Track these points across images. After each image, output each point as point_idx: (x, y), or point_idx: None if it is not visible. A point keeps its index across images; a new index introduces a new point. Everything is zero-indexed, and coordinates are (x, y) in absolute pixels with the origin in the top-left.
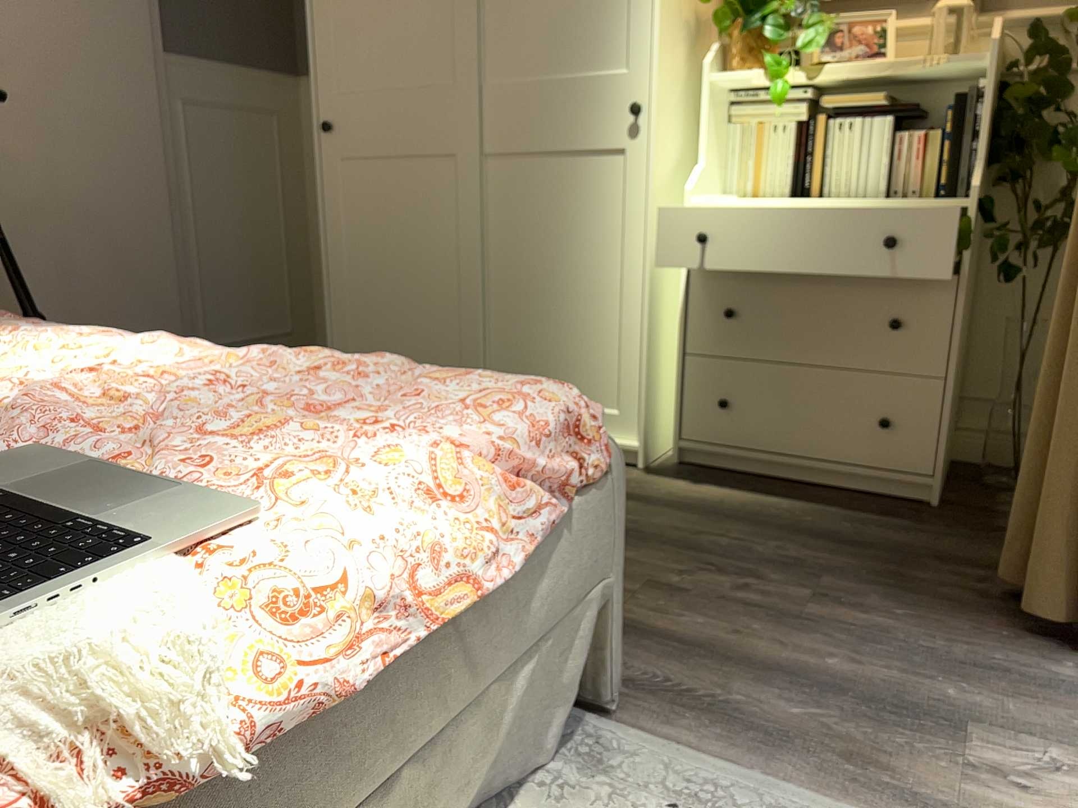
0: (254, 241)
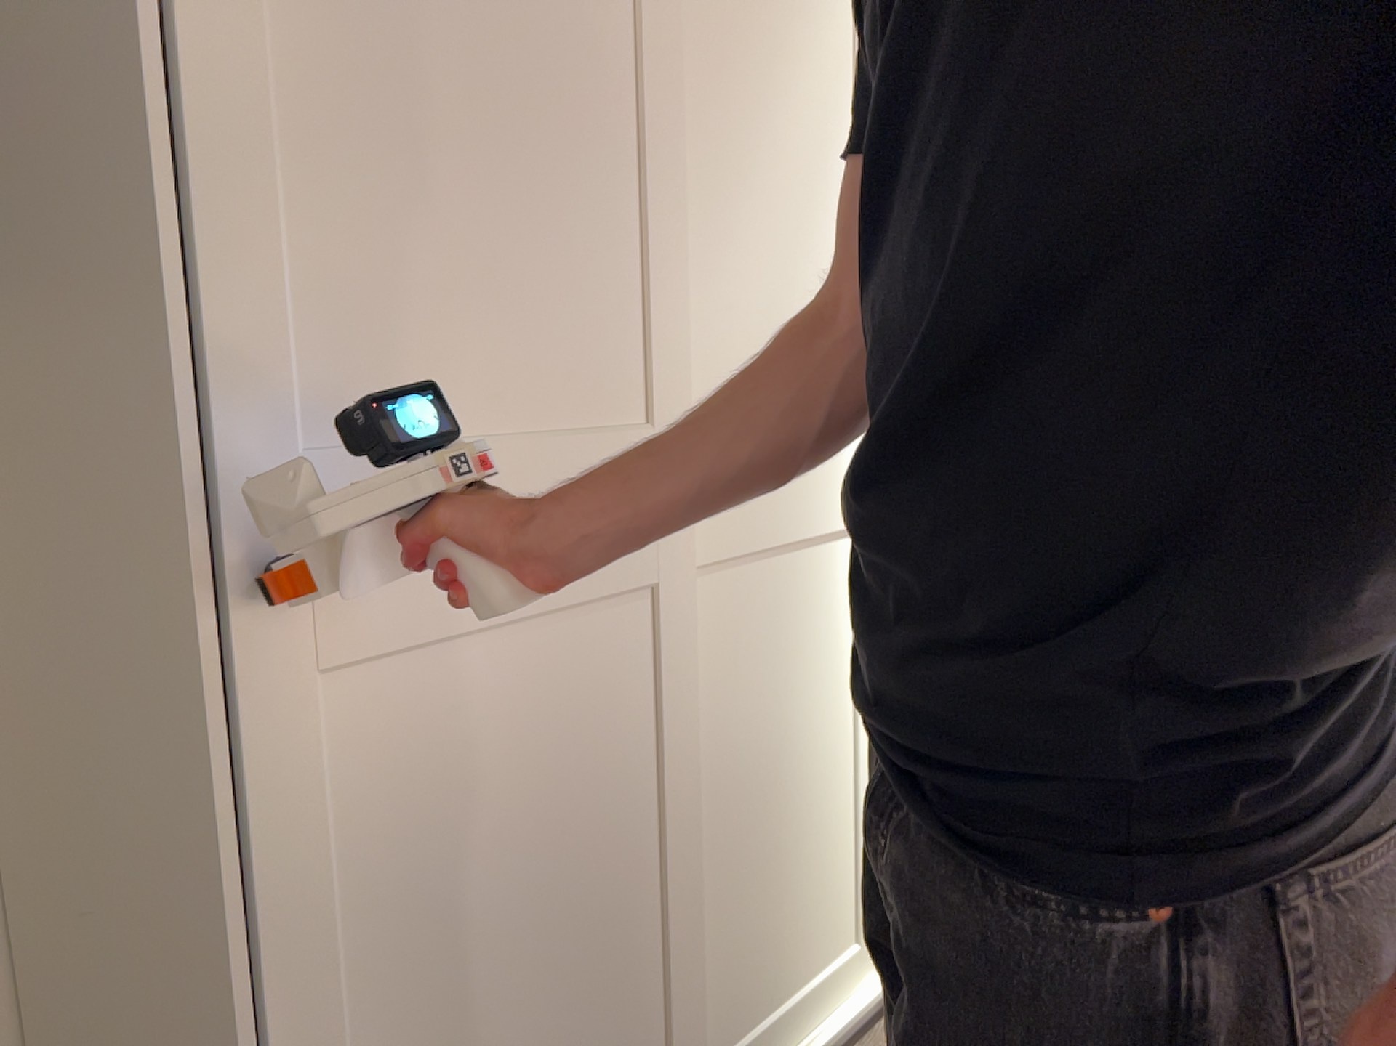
0: None
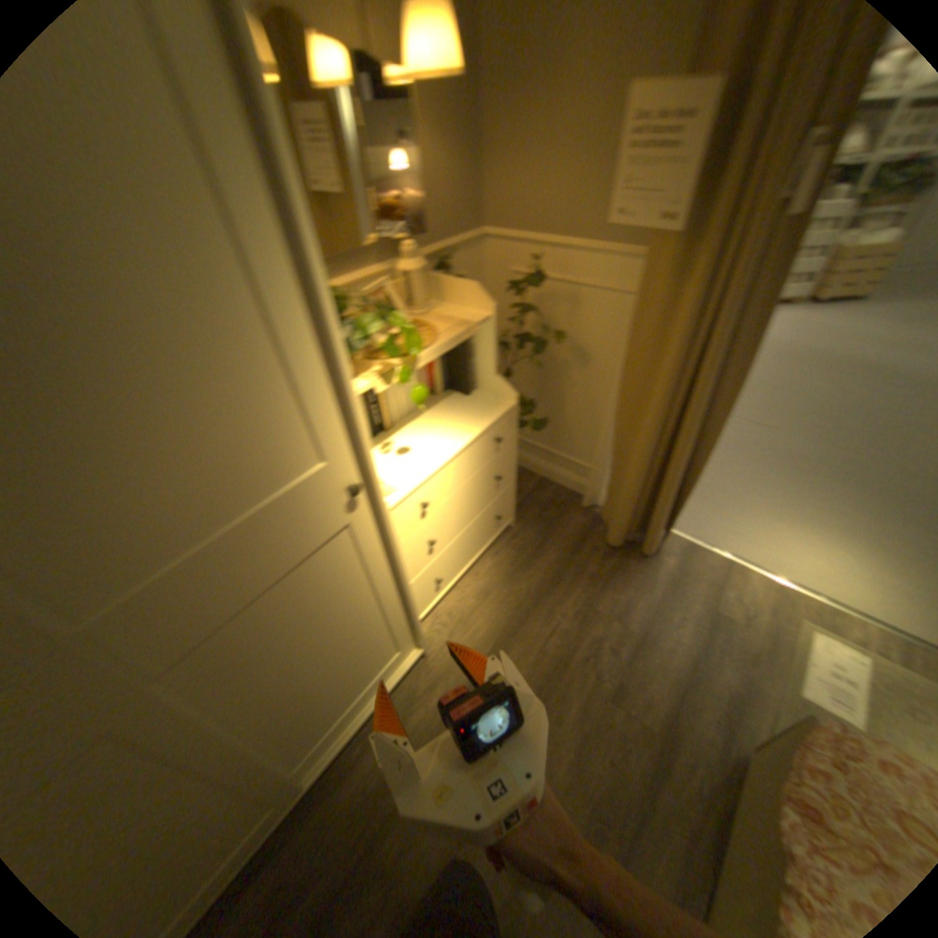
0: None
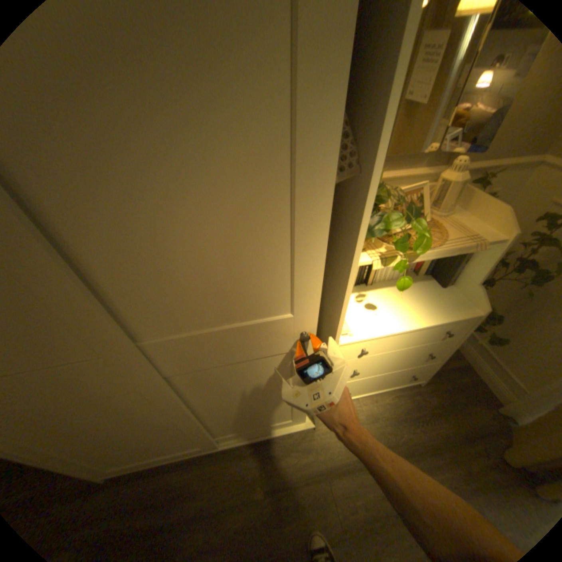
0: None
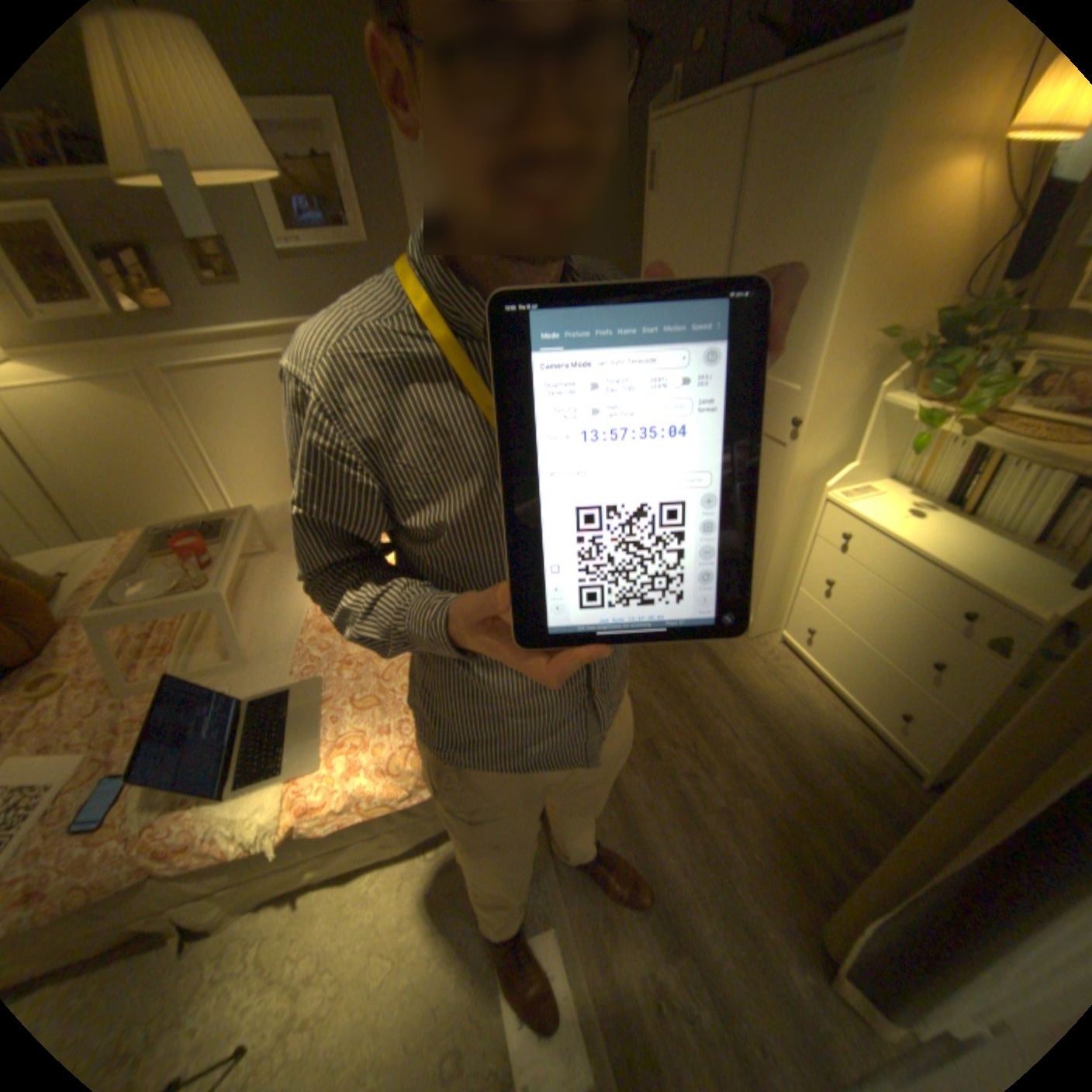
0: None
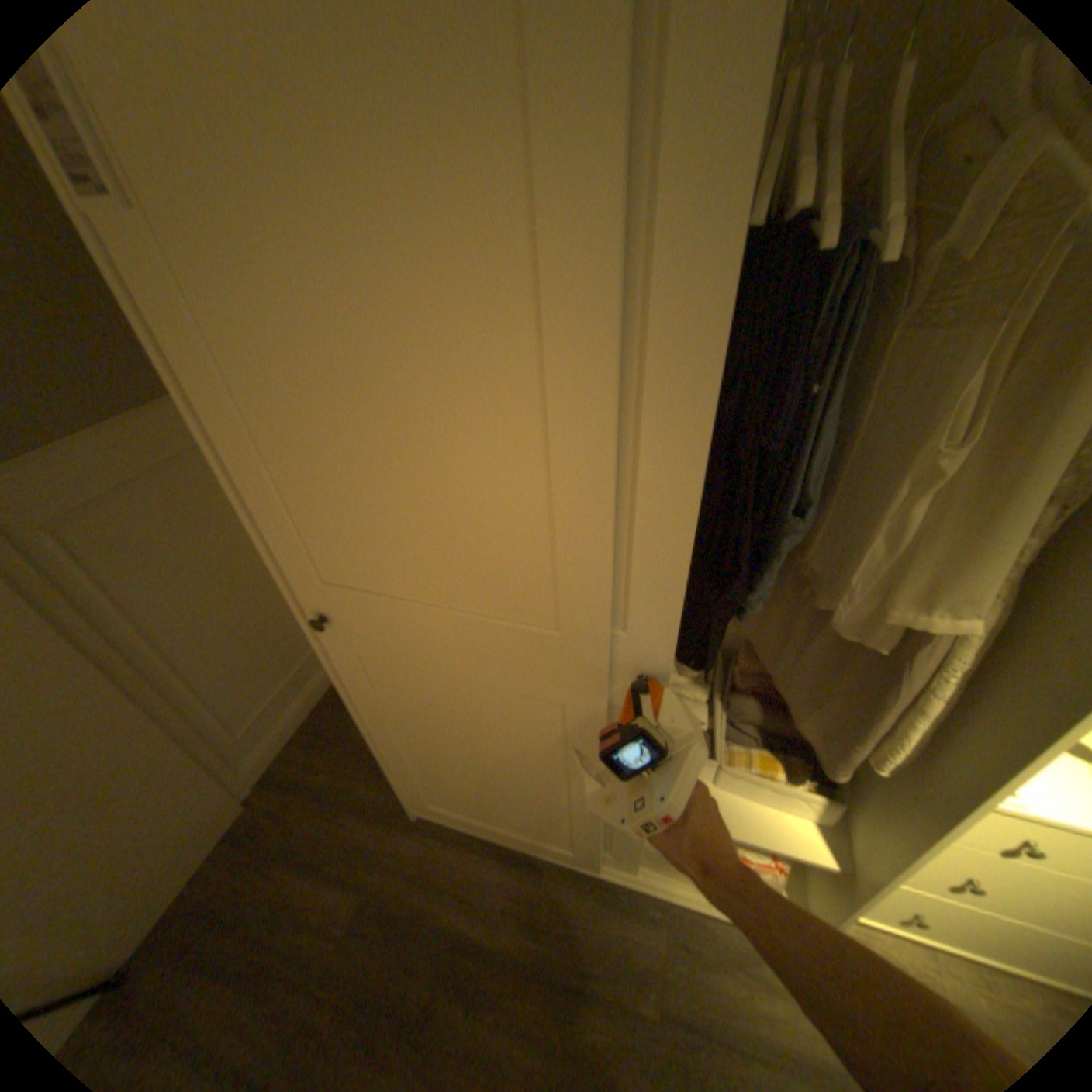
0: (244, 607)
